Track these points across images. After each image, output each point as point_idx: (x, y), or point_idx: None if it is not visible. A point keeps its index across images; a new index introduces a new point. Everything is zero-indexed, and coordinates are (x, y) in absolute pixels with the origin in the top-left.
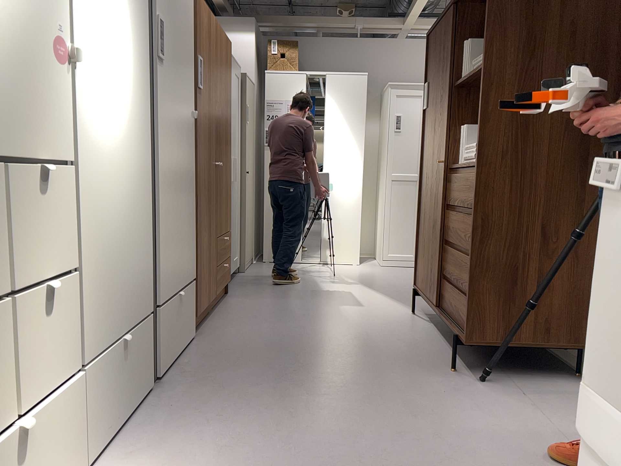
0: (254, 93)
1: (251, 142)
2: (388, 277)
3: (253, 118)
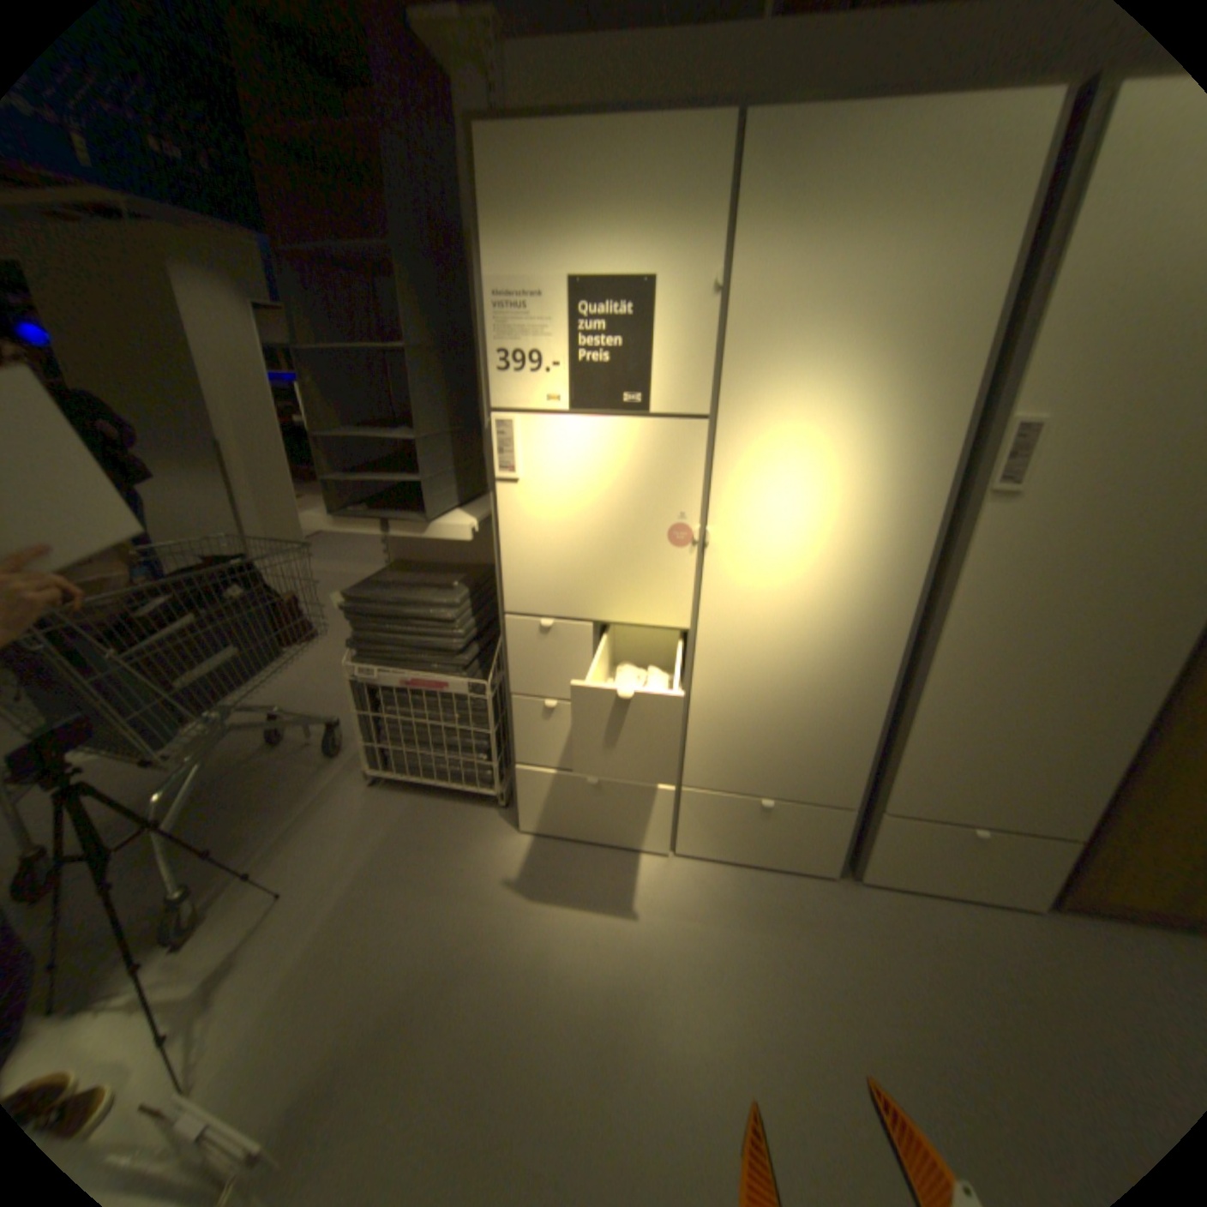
0: None
1: None
2: None
3: None
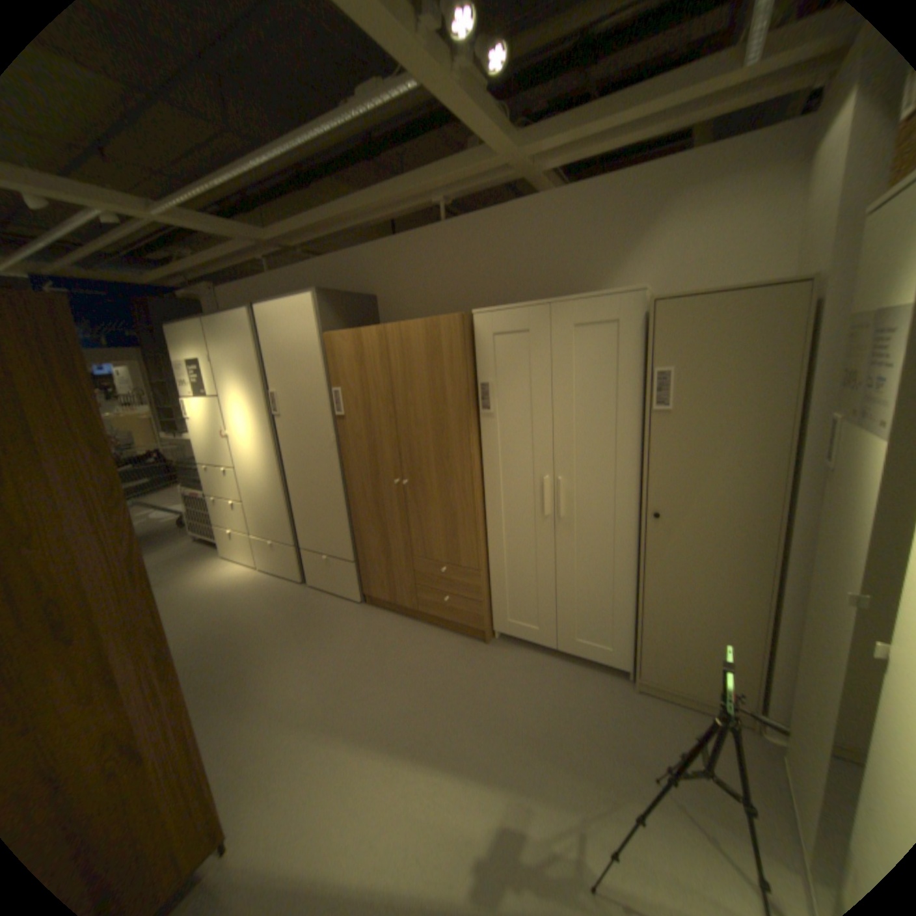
0: (786, 309)
1: (731, 451)
2: None
3: (768, 384)
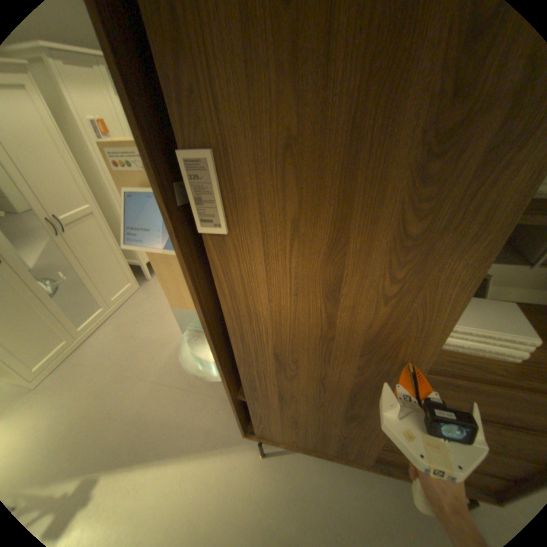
0: None
1: None
2: (90, 408)
3: None
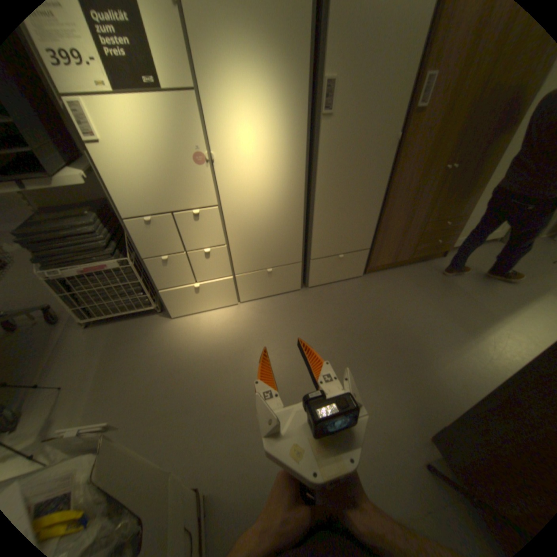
0: None
1: None
2: None
3: None
